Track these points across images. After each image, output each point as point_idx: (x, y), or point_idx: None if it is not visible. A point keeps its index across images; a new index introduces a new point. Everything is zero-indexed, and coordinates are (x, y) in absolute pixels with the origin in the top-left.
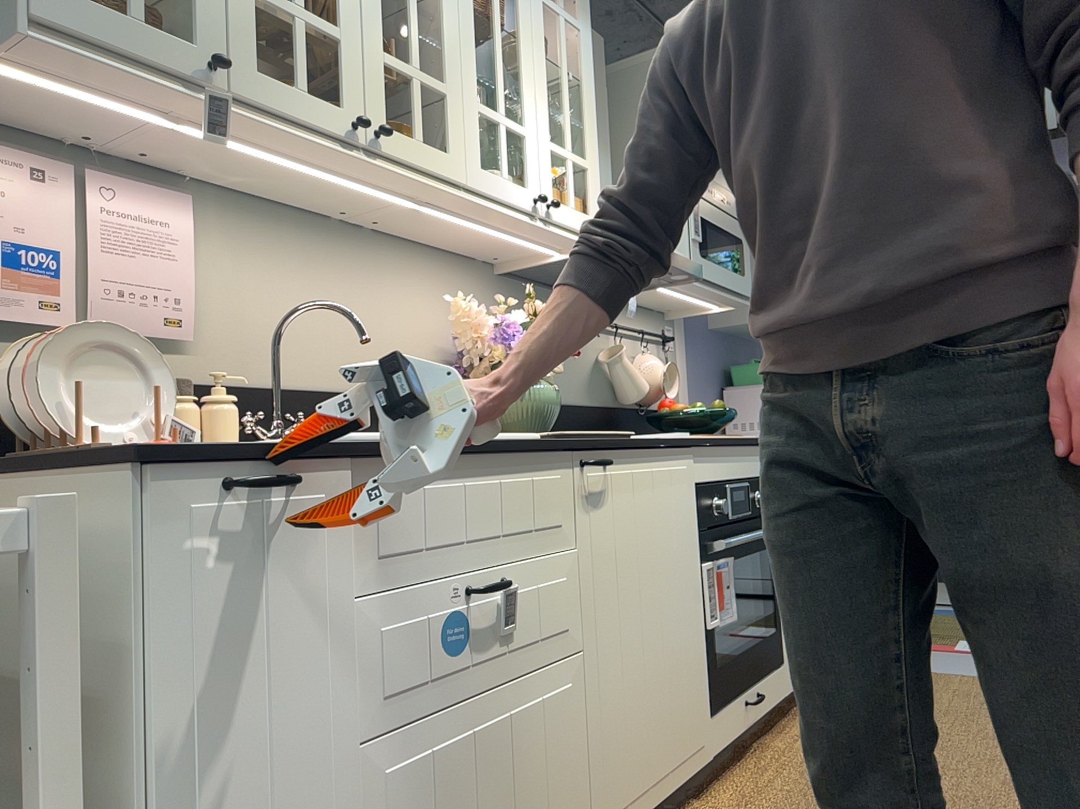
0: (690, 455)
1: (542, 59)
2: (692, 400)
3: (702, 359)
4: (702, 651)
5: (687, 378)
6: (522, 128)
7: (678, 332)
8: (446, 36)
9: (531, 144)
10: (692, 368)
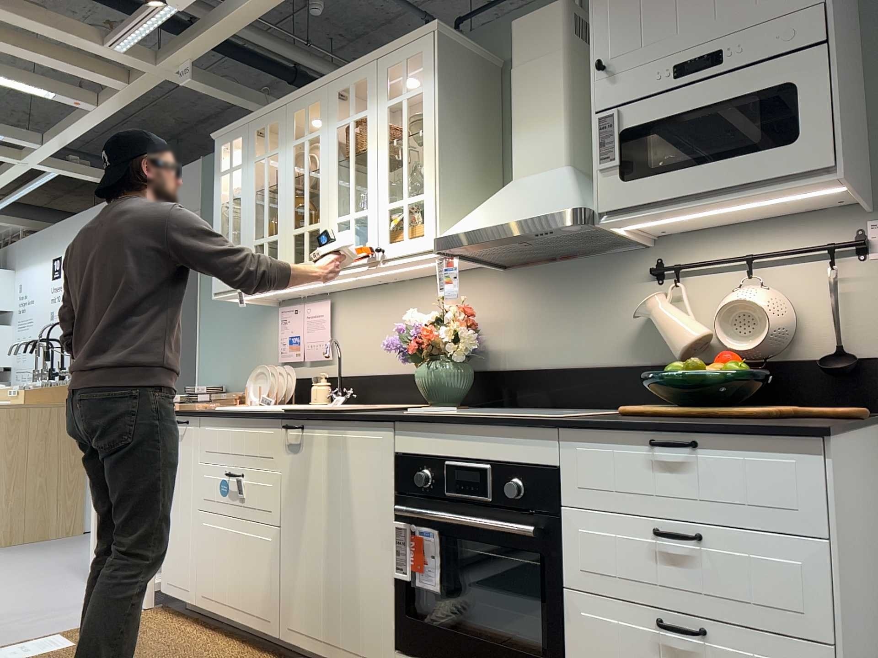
0: (385, 429)
1: (383, 150)
2: None
3: None
4: (386, 590)
5: None
6: (364, 211)
7: None
8: (320, 195)
9: (370, 216)
10: None
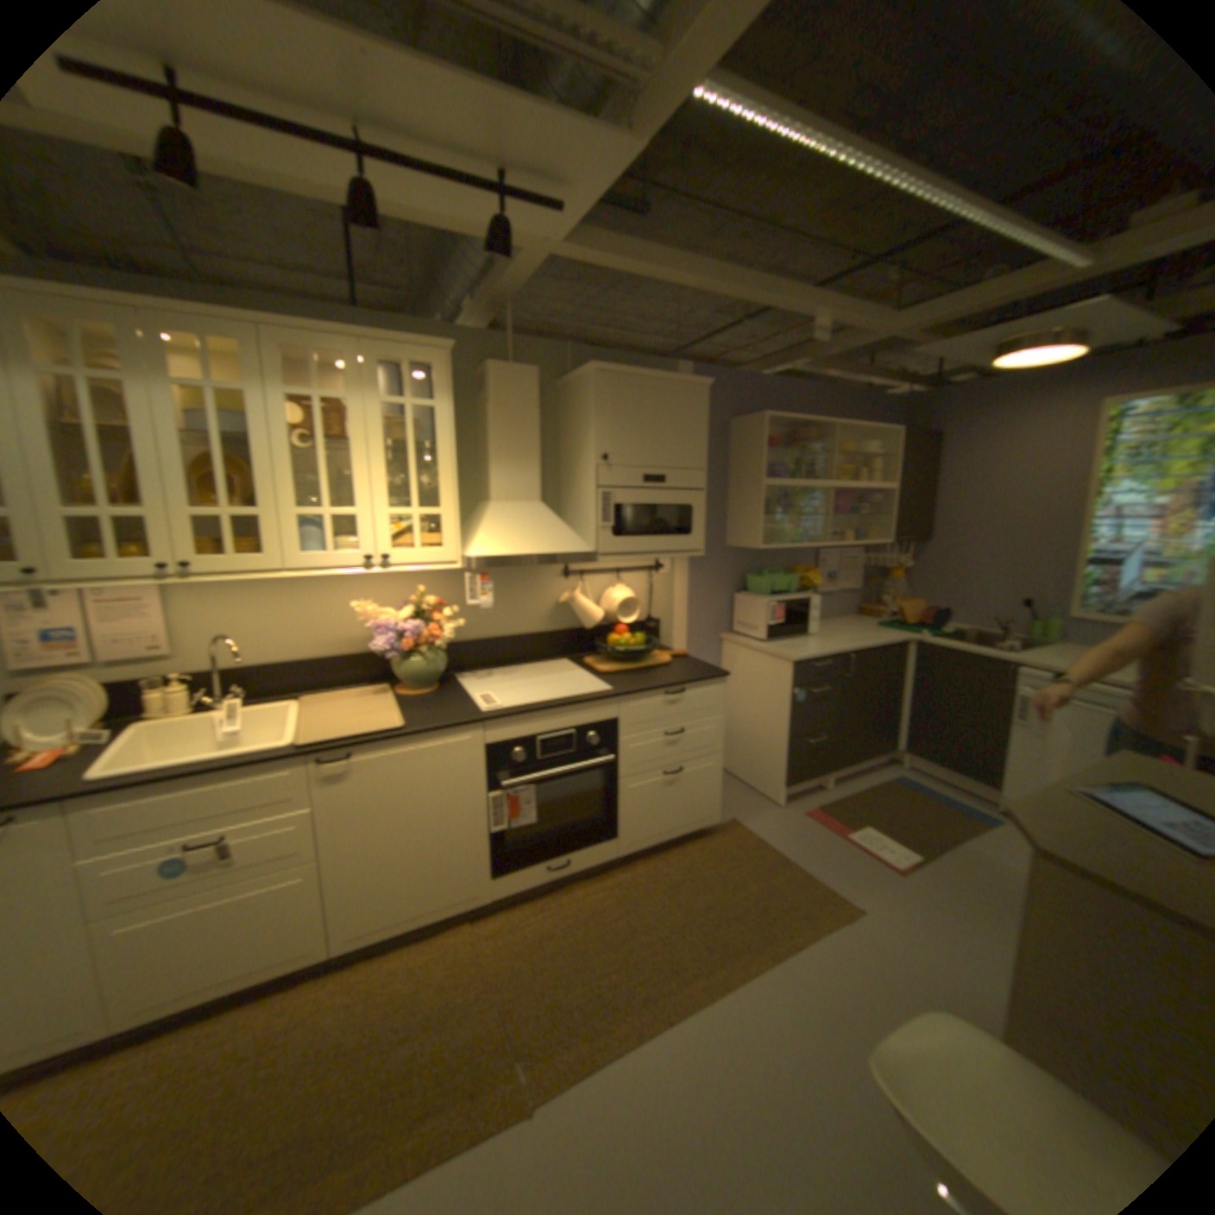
0: (477, 729)
1: (381, 449)
2: (688, 607)
3: (707, 573)
4: (482, 845)
5: (683, 591)
6: (354, 510)
7: (675, 558)
8: (261, 474)
9: (366, 518)
10: (693, 582)
